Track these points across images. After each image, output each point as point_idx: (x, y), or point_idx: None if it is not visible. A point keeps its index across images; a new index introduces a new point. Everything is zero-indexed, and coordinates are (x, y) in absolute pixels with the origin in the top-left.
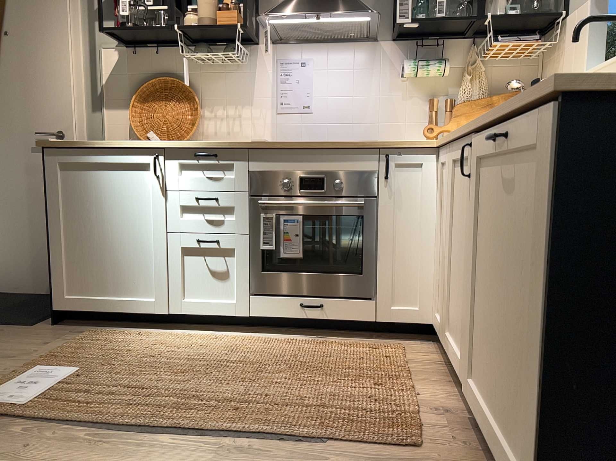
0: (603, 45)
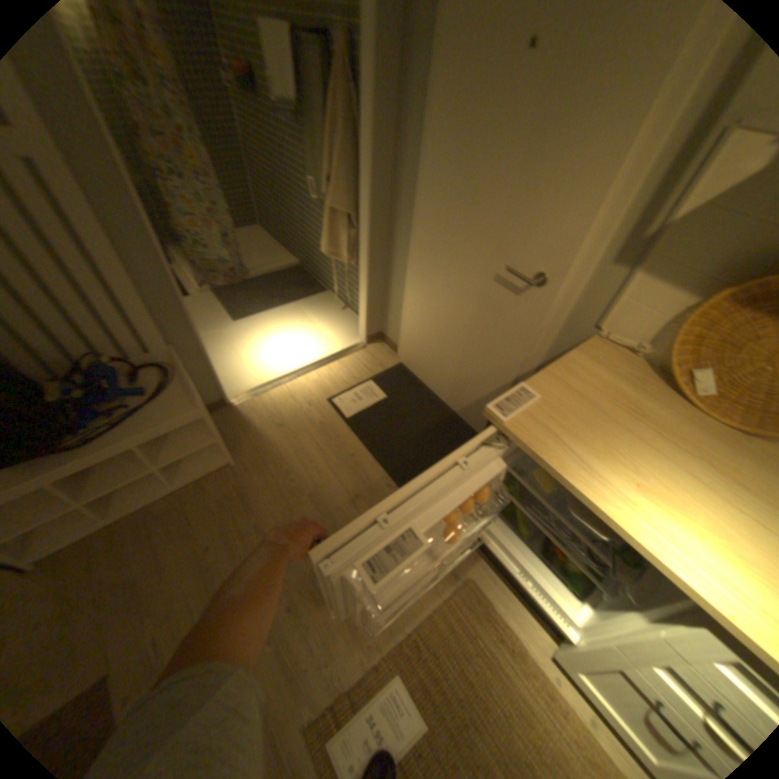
0: None
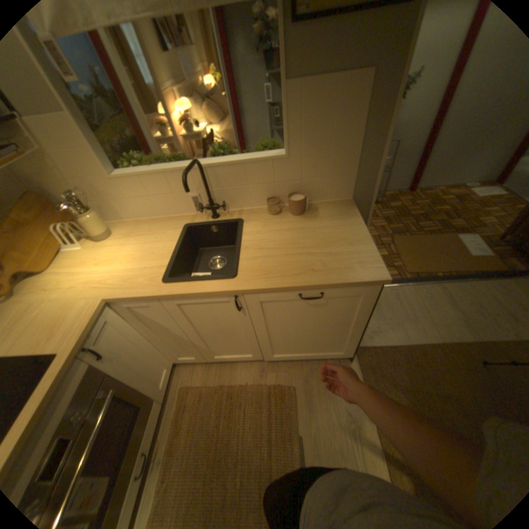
0: (102, 149)
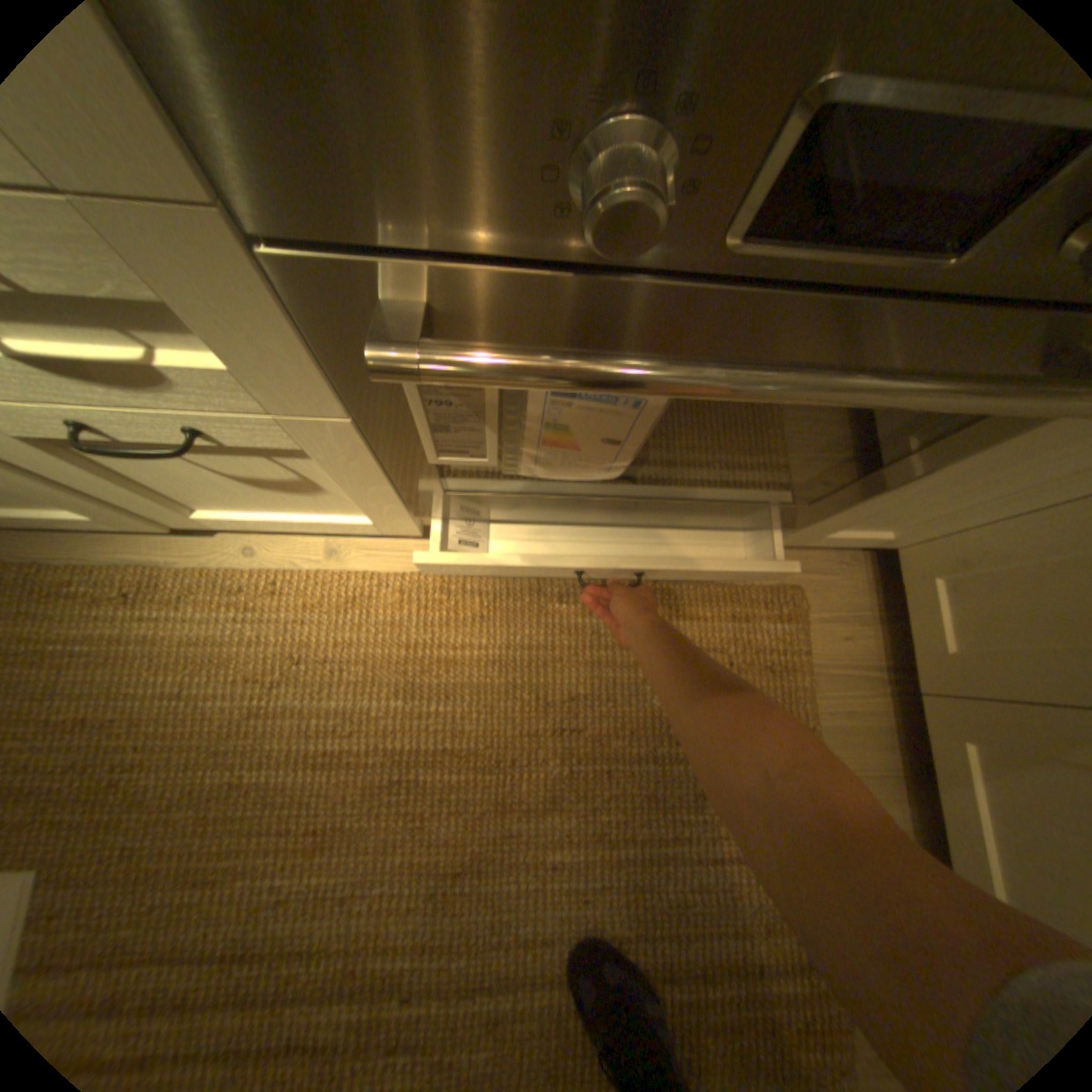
0: None
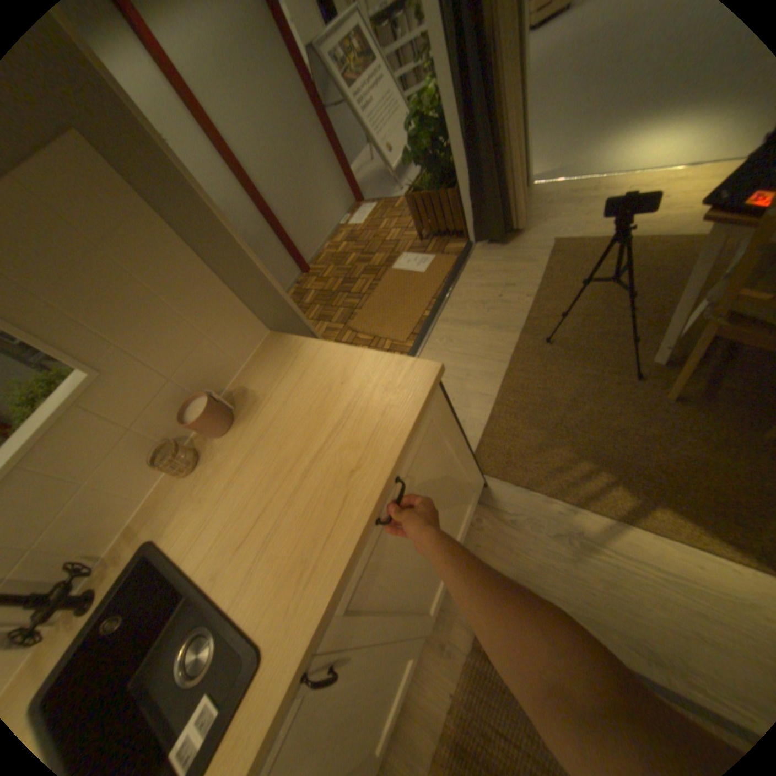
0: None
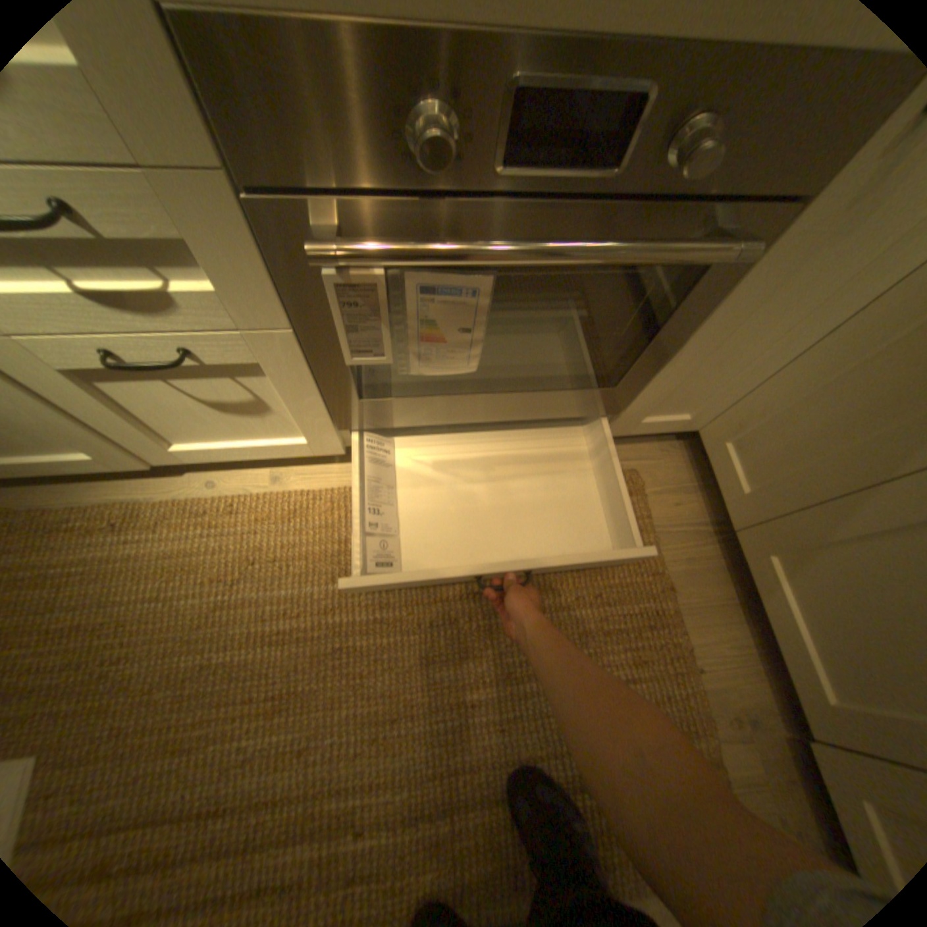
0: None
